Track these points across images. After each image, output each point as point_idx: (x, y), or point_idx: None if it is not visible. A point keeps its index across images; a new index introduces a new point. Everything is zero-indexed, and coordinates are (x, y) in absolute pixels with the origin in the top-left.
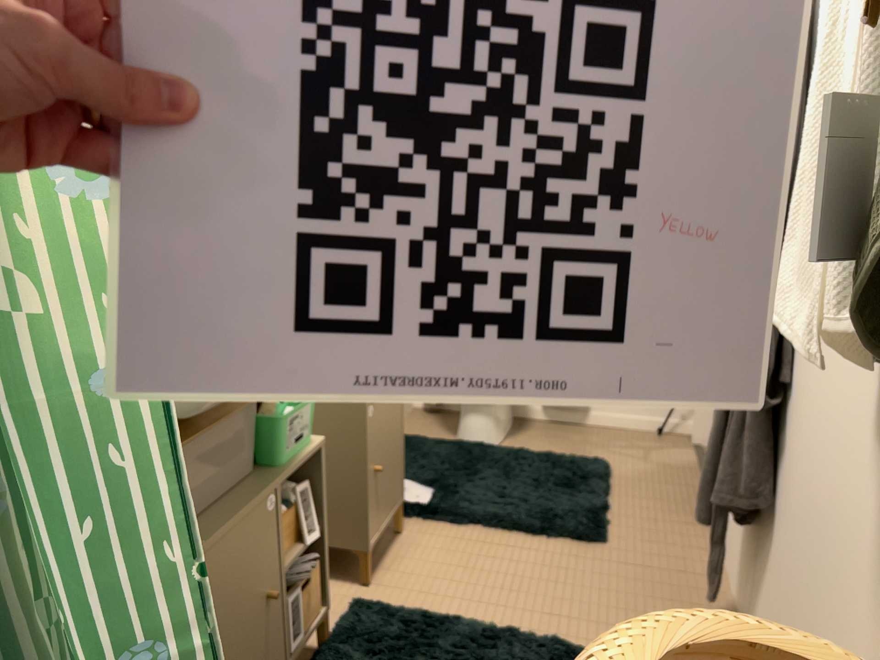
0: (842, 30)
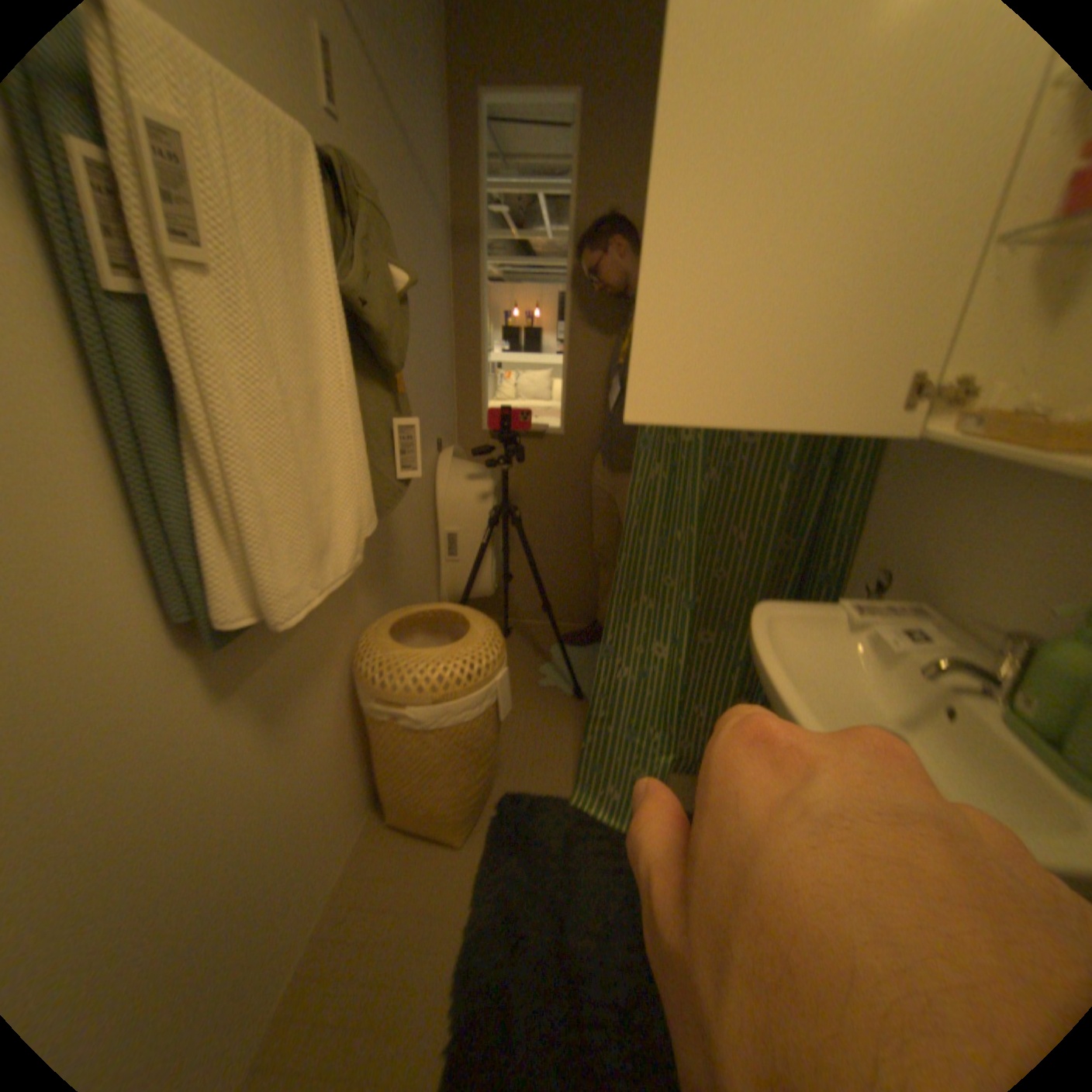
0: (329, 384)
